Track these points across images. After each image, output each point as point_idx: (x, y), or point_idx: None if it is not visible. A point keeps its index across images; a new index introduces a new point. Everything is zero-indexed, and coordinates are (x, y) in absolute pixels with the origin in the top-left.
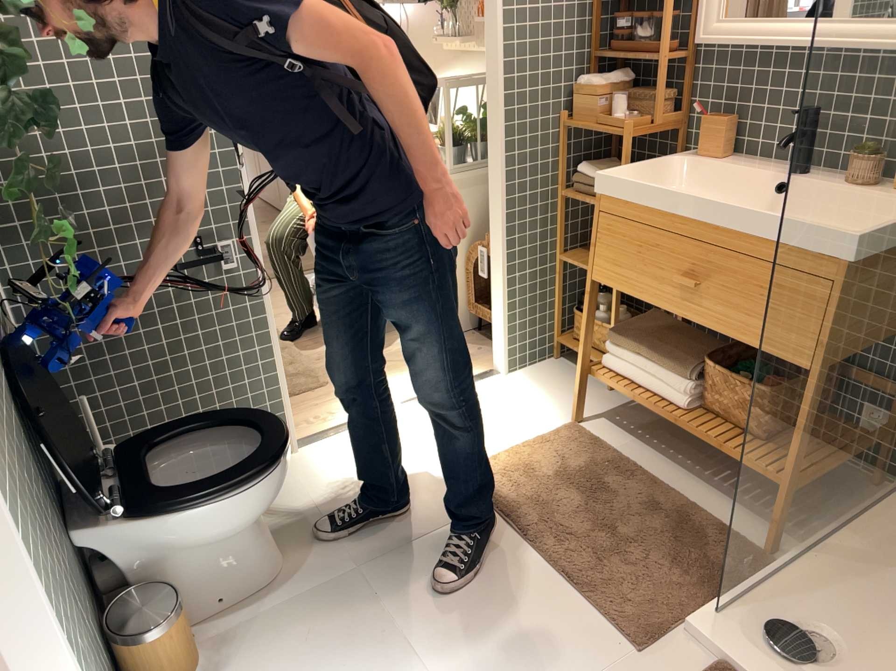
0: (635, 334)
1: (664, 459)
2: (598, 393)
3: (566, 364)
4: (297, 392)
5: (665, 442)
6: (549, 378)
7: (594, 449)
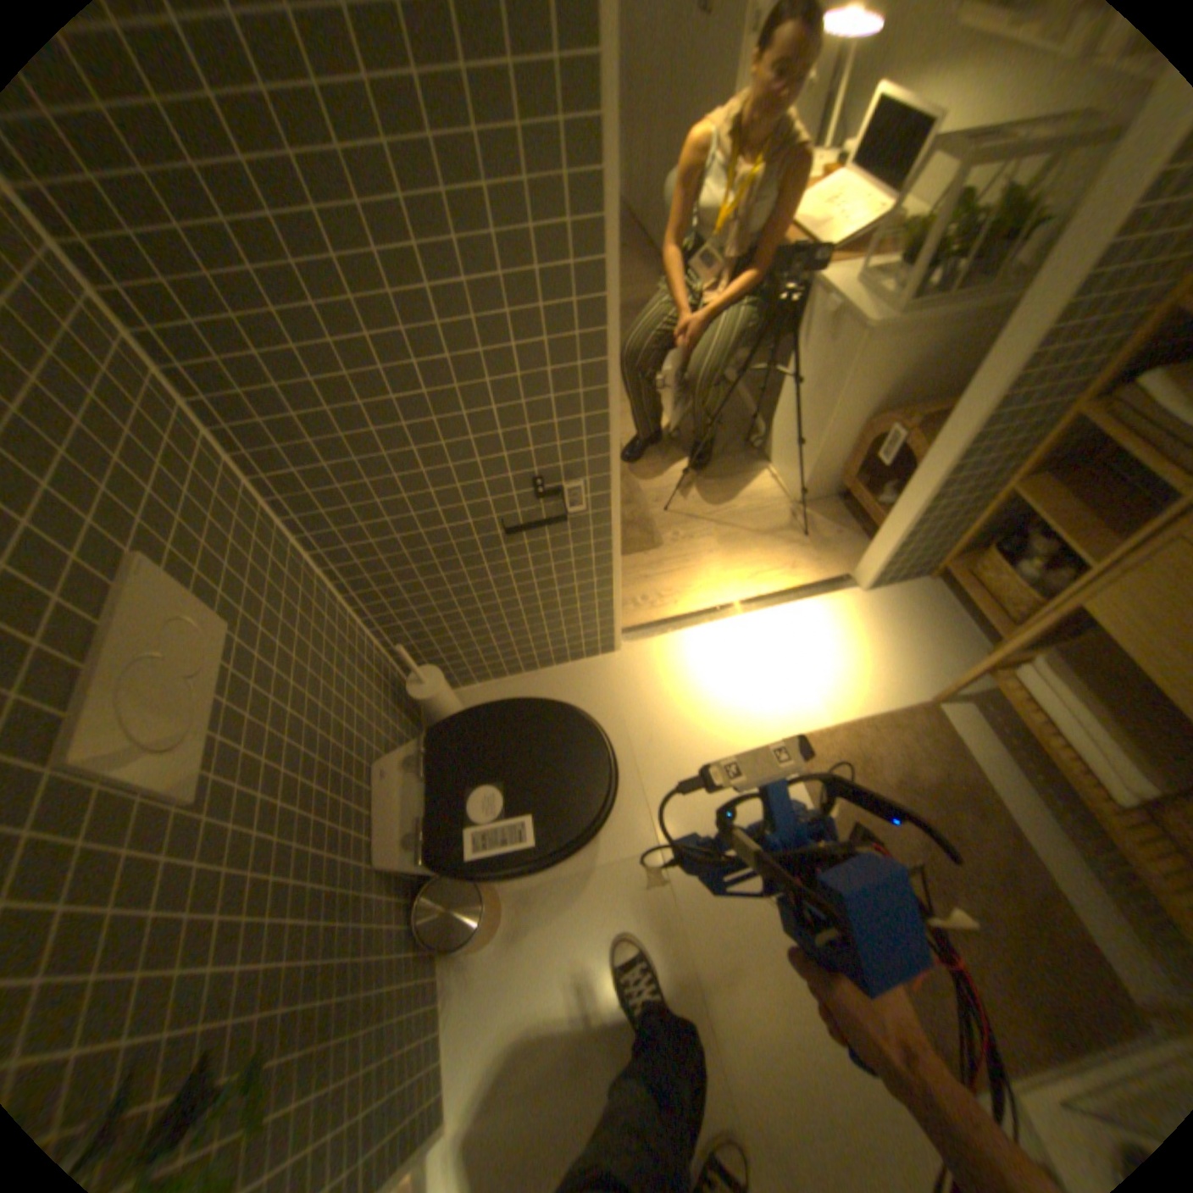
0: (1088, 656)
1: (1042, 802)
2: (974, 654)
3: (941, 588)
4: (627, 550)
5: (1046, 769)
6: (916, 610)
7: (953, 755)
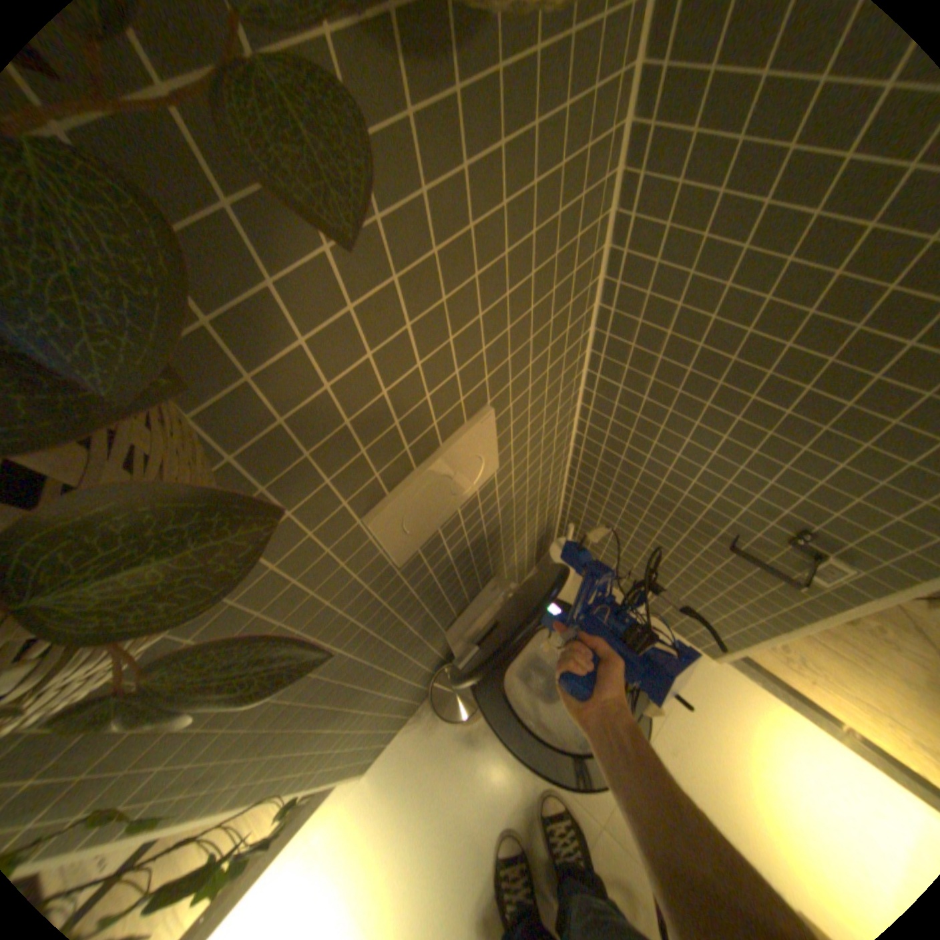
0: None
1: None
2: None
3: None
4: None
5: None
6: None
7: None
